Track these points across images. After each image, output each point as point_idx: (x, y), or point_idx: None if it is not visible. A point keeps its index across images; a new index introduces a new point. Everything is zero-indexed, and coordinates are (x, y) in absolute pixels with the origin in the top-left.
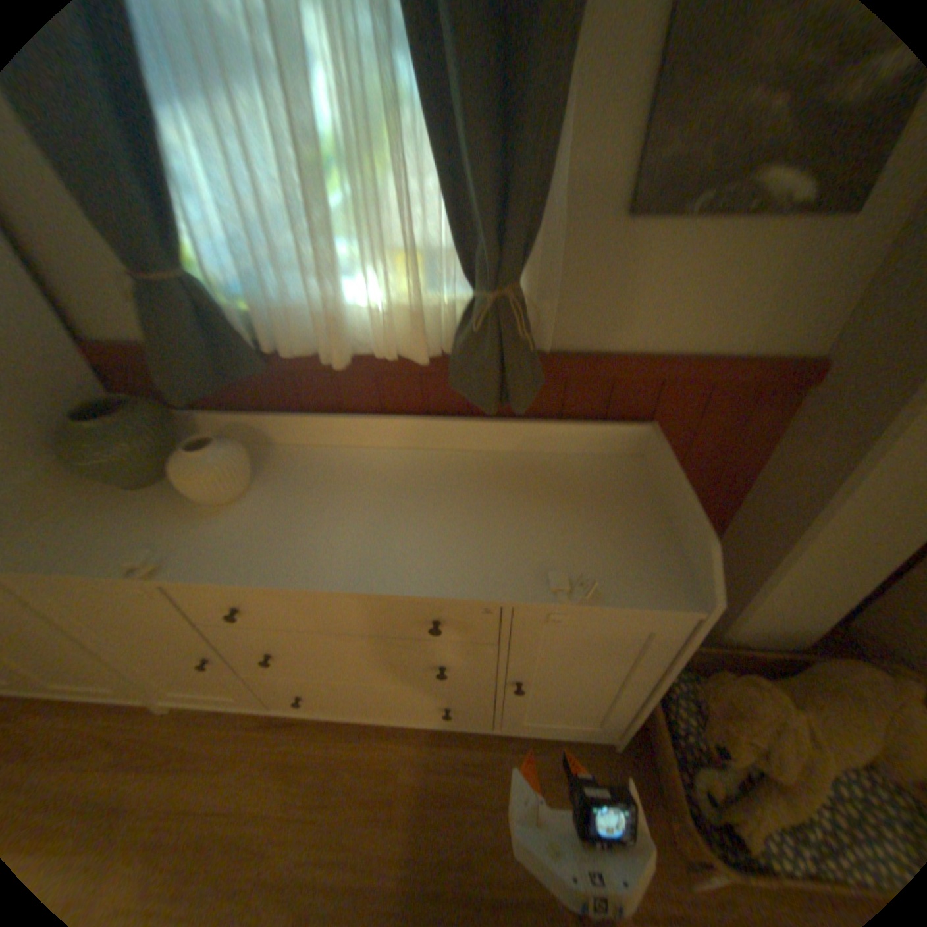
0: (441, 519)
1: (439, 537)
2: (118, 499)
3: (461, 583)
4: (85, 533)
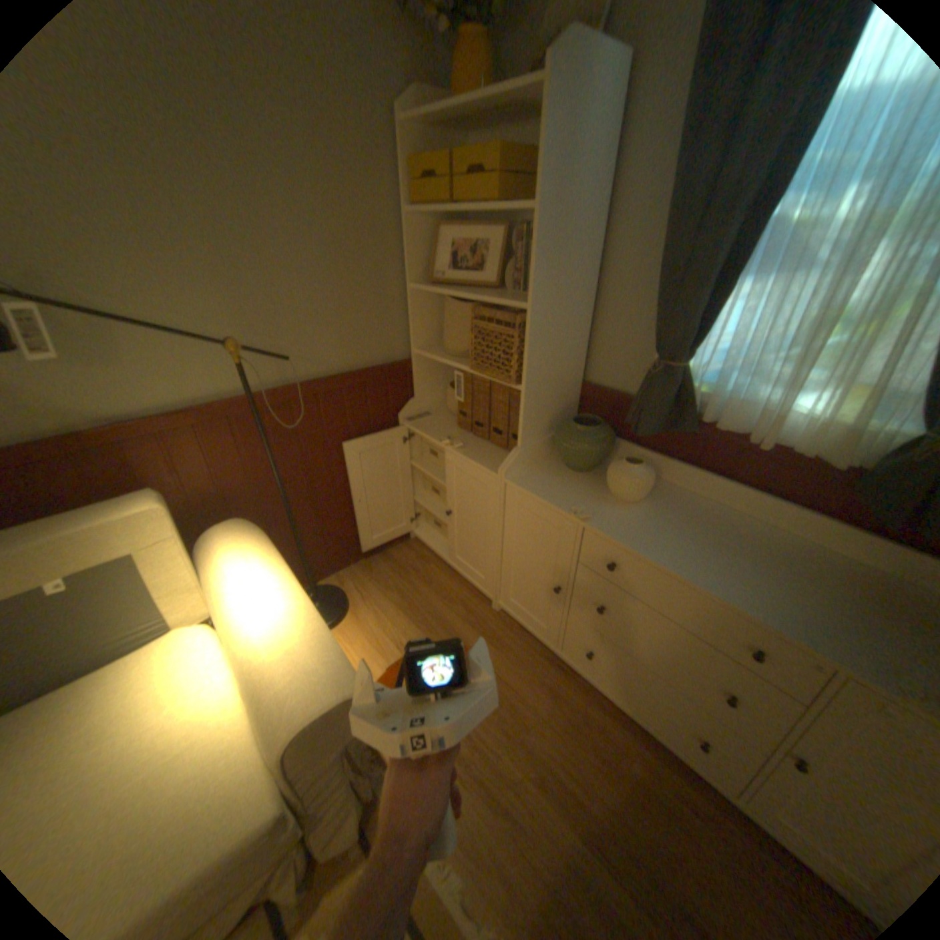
0: (795, 587)
1: (791, 597)
2: (565, 472)
3: (804, 635)
4: (550, 482)
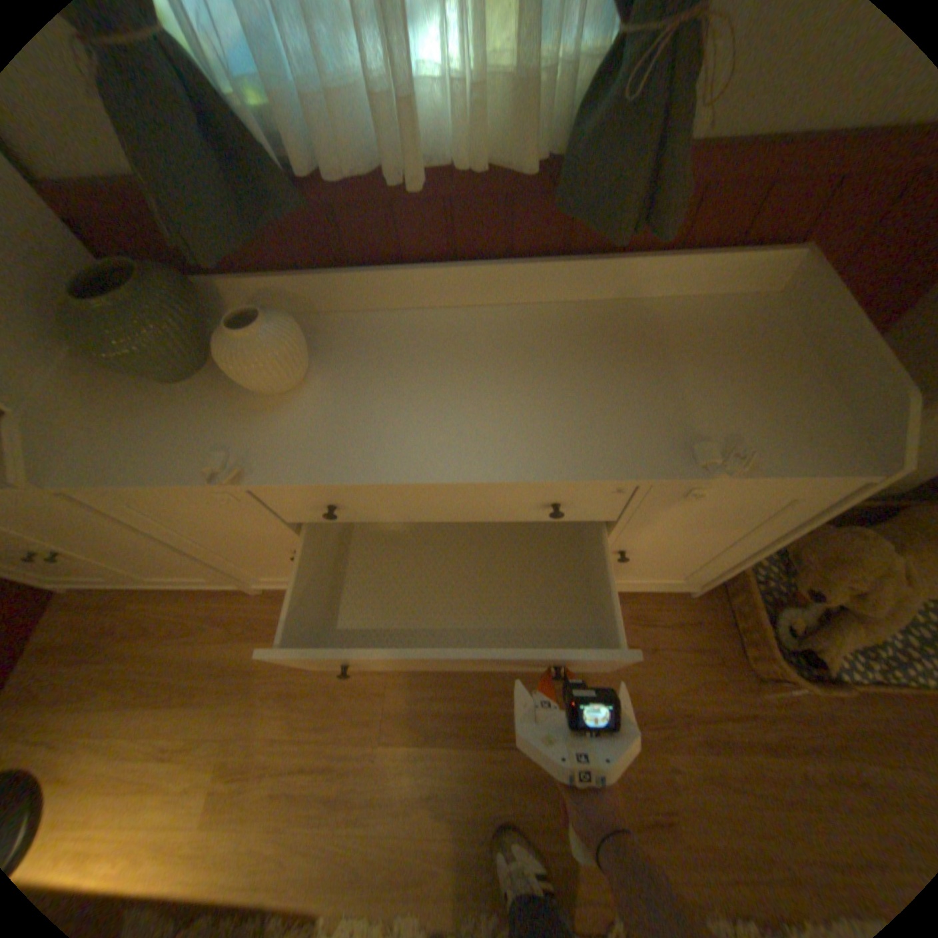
0: (549, 390)
1: (553, 412)
2: (159, 395)
3: (592, 463)
4: (139, 437)
